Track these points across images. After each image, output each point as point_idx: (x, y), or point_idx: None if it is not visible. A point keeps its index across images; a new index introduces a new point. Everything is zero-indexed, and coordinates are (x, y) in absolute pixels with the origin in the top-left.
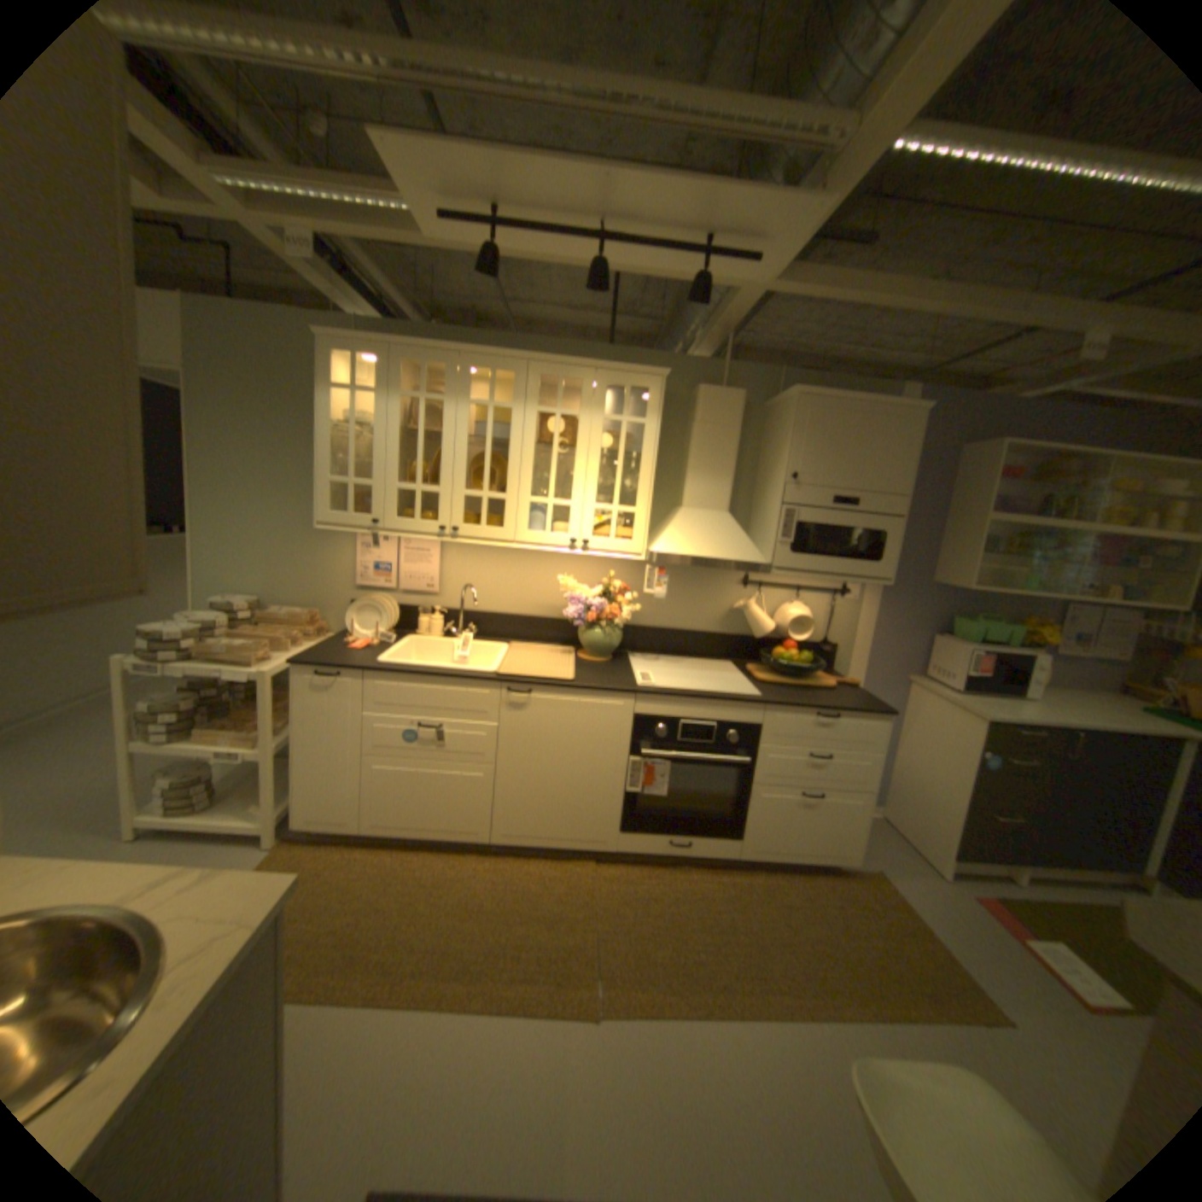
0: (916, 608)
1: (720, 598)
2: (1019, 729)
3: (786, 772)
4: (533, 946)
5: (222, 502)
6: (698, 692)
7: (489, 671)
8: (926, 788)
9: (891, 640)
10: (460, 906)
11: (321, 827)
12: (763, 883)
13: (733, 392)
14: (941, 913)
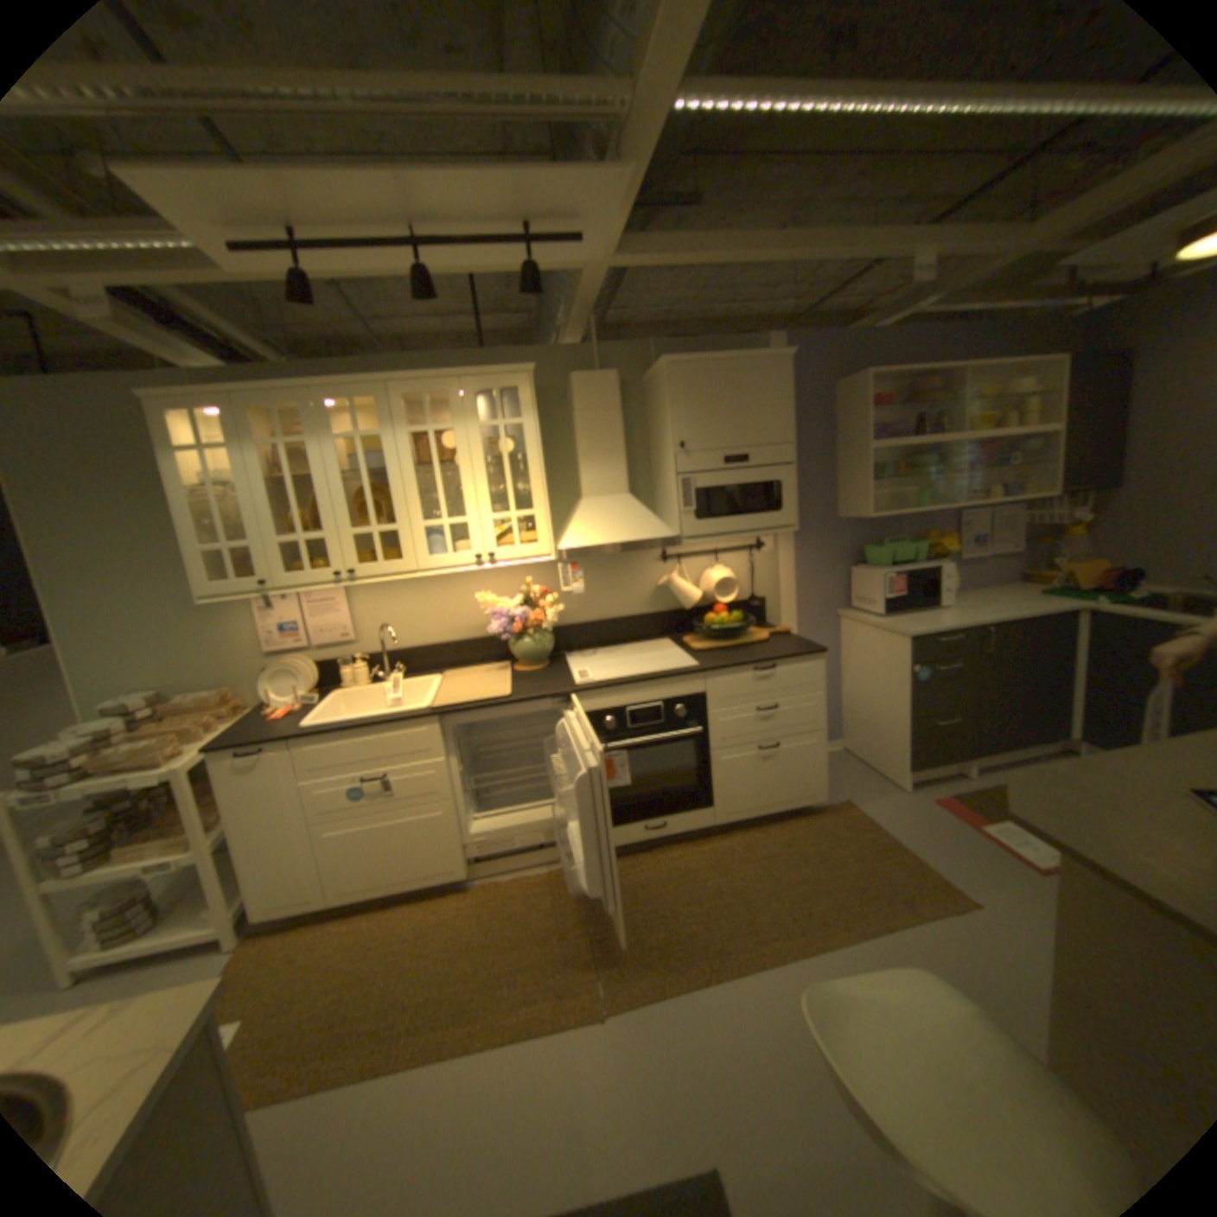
0: (828, 546)
1: (644, 579)
2: (938, 637)
3: (738, 731)
4: (527, 967)
5: (89, 598)
6: (637, 676)
7: (423, 707)
8: (872, 712)
9: (813, 582)
10: (447, 949)
11: (284, 912)
12: (742, 842)
13: (606, 374)
14: (906, 823)
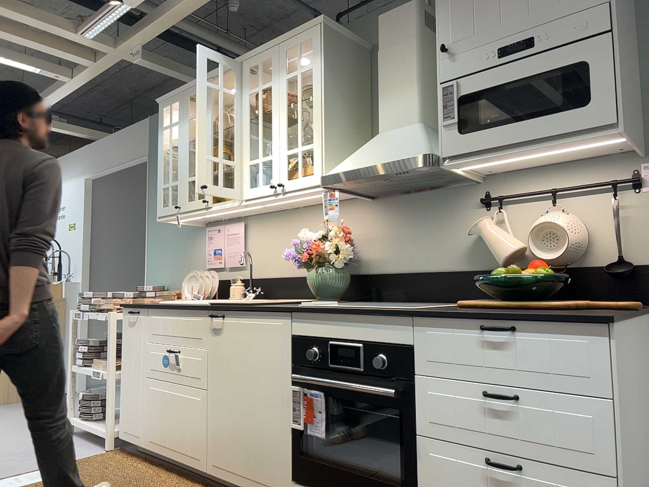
0: None
1: (460, 227)
2: None
3: (454, 418)
4: None
5: (158, 227)
6: (346, 308)
7: (207, 303)
8: None
9: None
10: None
11: (129, 437)
12: None
13: (403, 8)
14: None
